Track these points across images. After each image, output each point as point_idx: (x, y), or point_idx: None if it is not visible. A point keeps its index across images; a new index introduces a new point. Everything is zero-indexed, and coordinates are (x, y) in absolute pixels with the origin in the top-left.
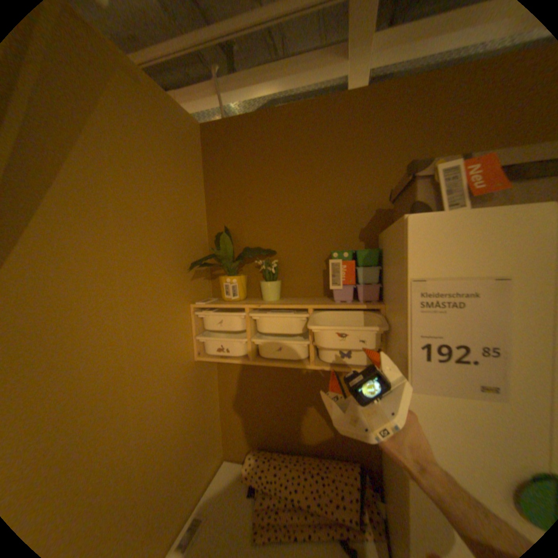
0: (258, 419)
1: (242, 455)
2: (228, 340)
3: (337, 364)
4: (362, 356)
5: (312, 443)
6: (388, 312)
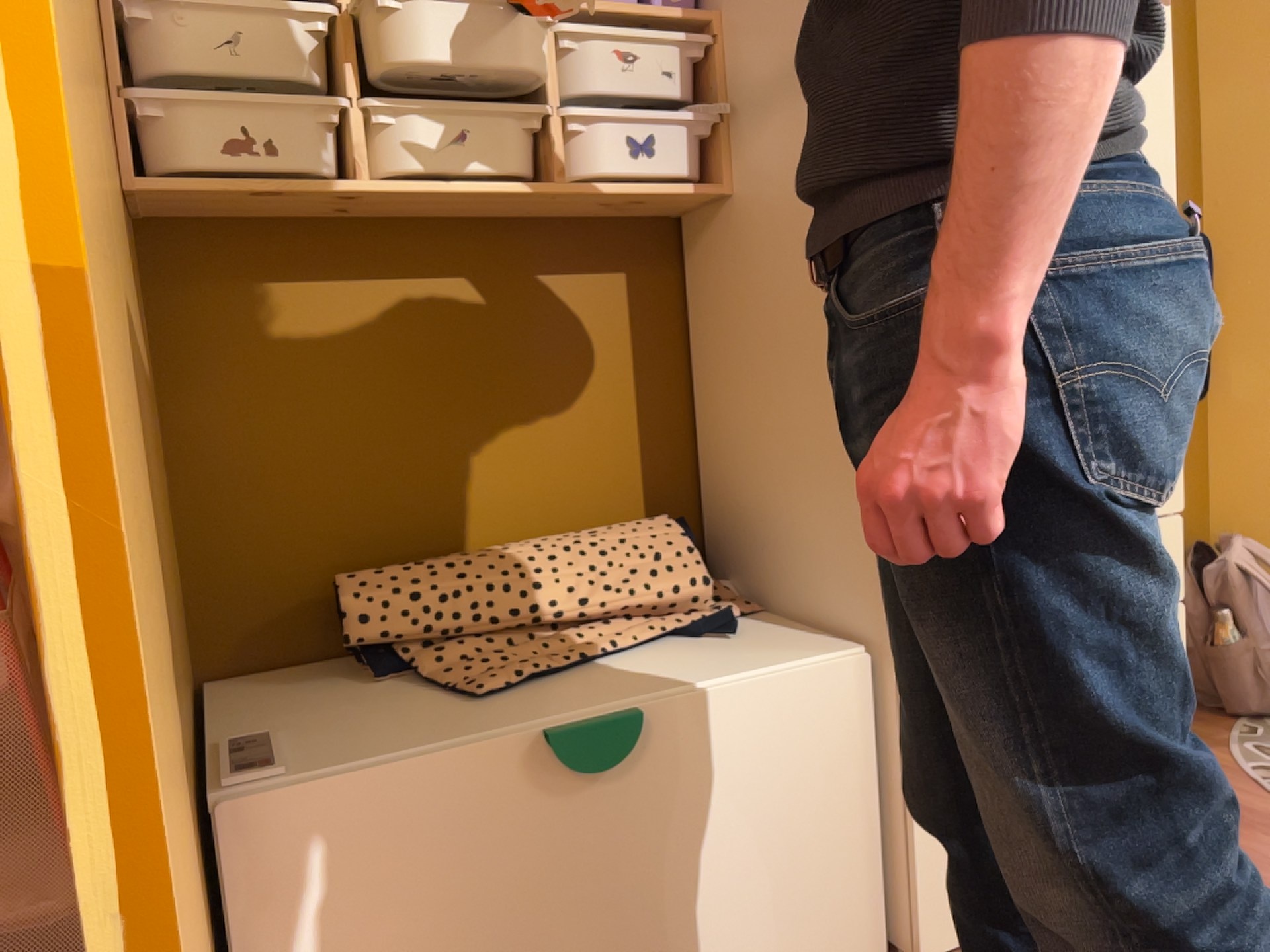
0: (338, 480)
1: (283, 637)
2: (271, 113)
3: (624, 175)
4: (680, 149)
5: (526, 513)
6: (731, 22)
